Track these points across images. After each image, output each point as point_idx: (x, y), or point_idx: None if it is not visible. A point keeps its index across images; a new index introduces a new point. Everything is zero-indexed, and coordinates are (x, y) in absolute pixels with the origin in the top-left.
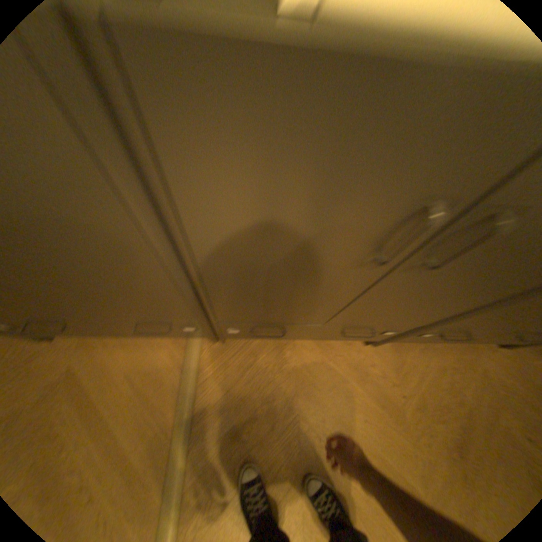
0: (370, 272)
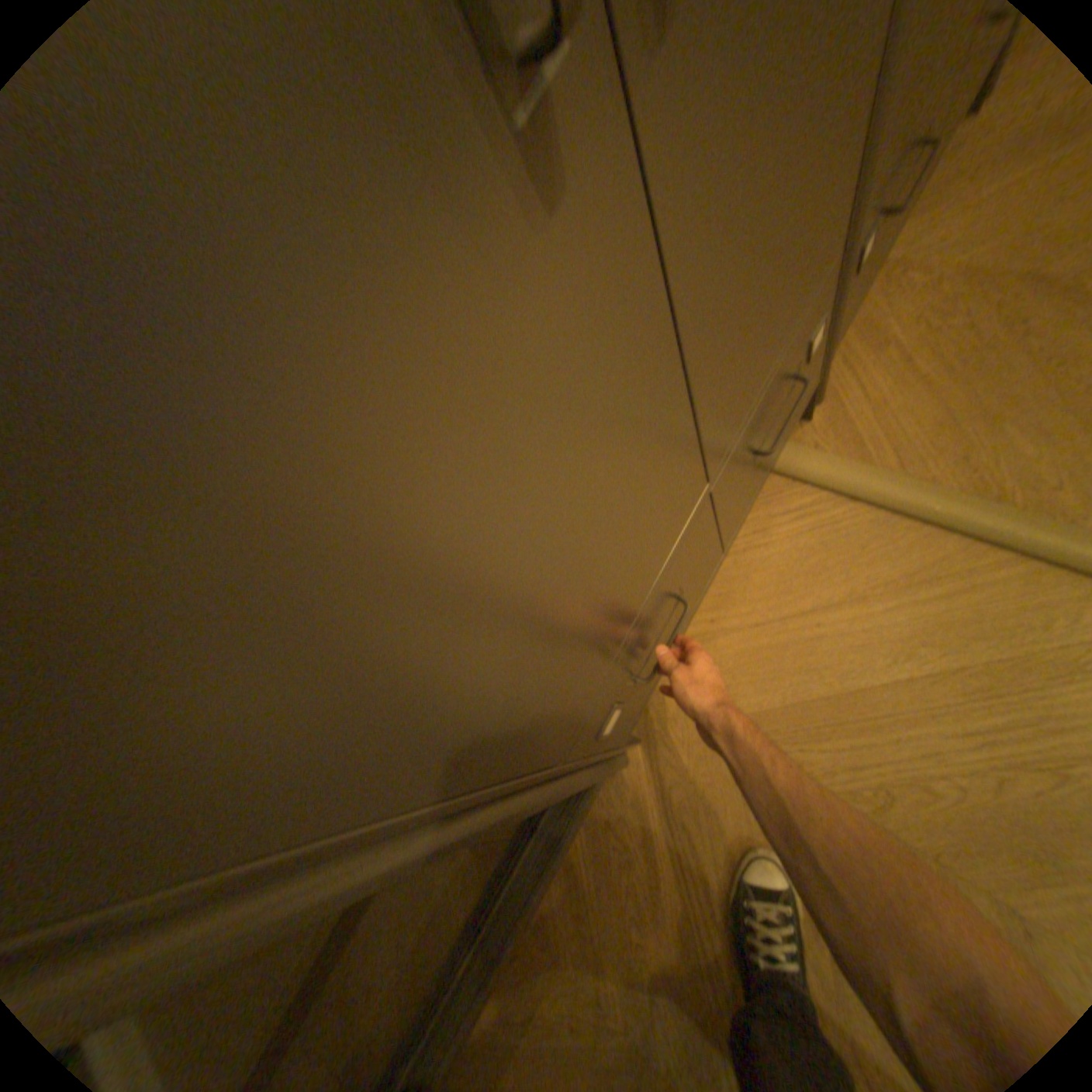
0: None
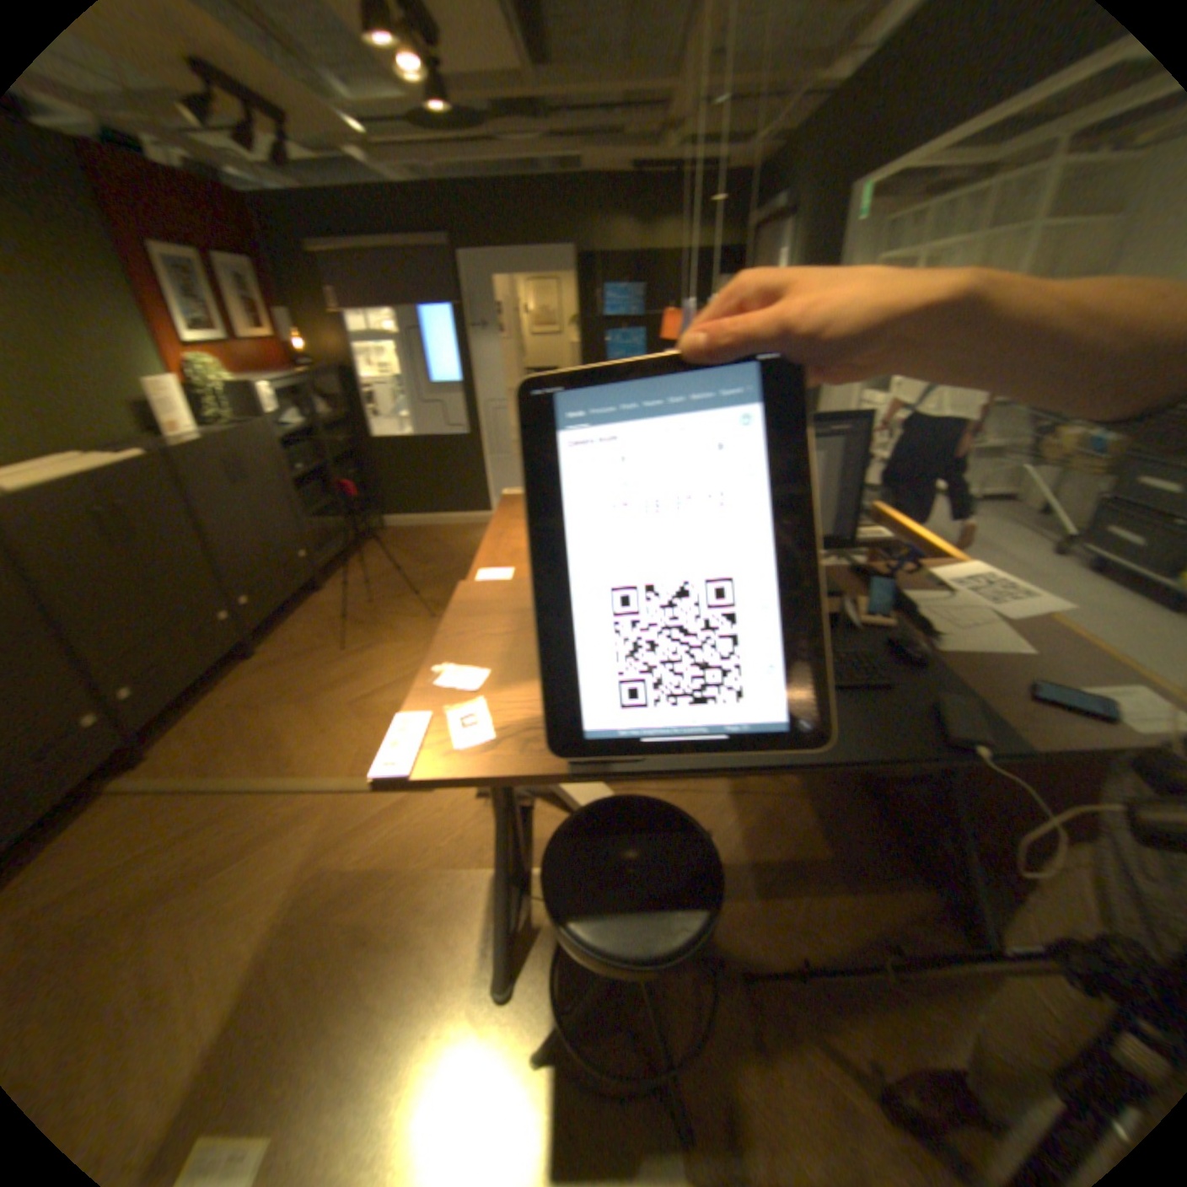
0: (113, 551)
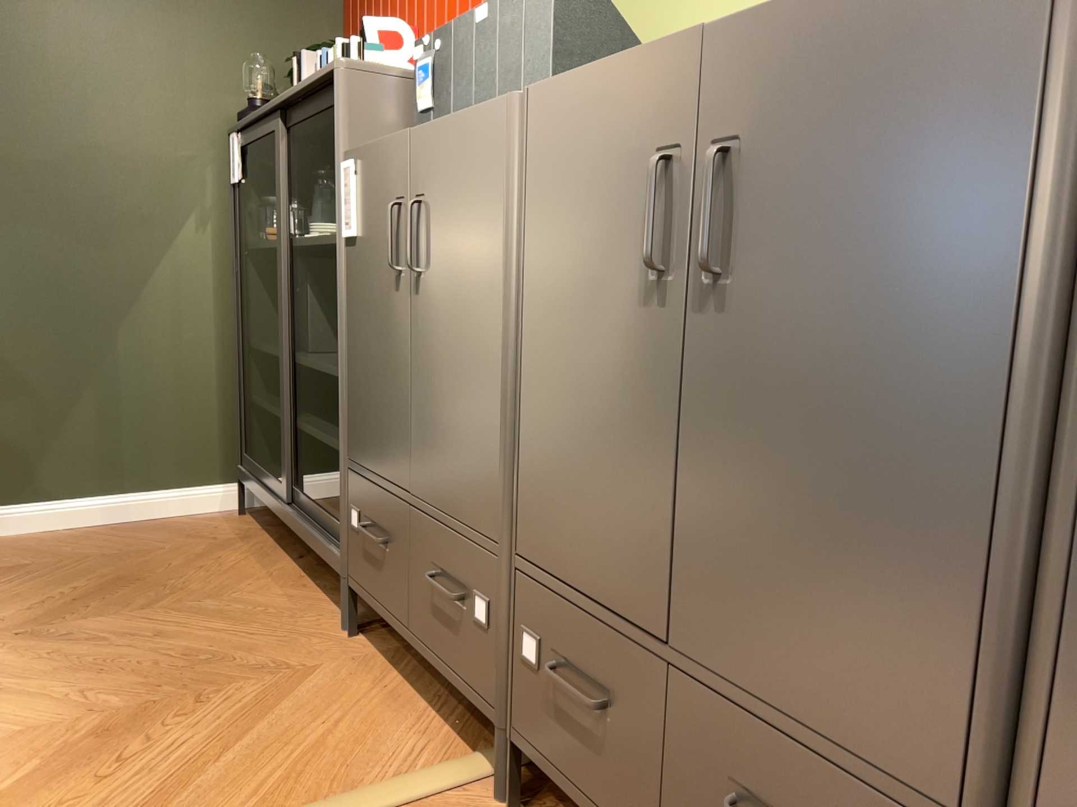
0: (662, 313)
